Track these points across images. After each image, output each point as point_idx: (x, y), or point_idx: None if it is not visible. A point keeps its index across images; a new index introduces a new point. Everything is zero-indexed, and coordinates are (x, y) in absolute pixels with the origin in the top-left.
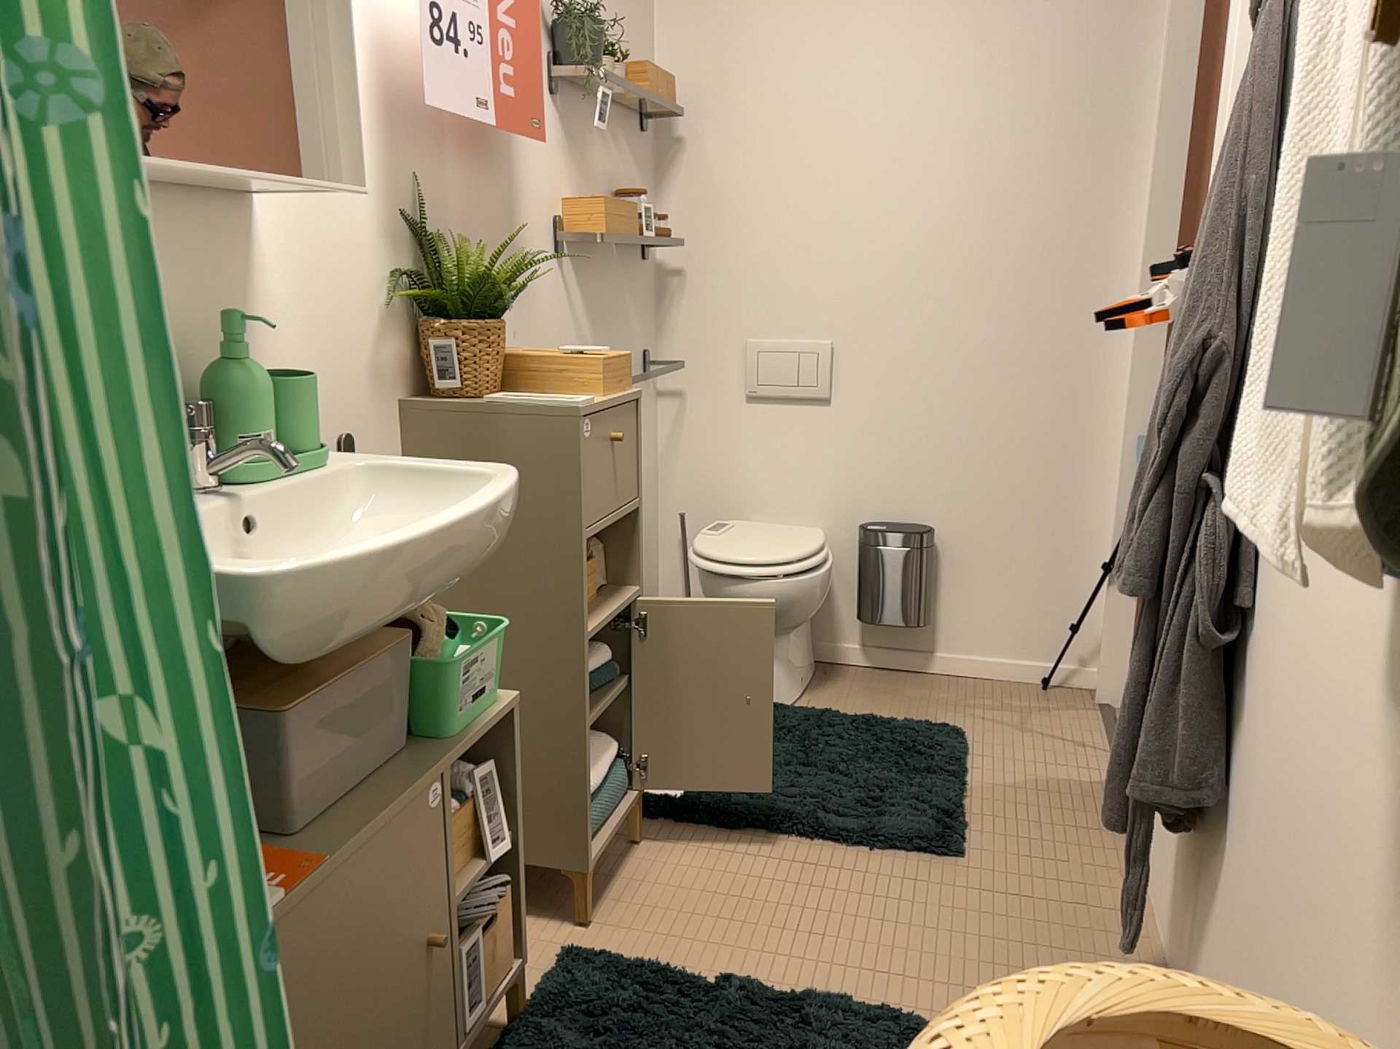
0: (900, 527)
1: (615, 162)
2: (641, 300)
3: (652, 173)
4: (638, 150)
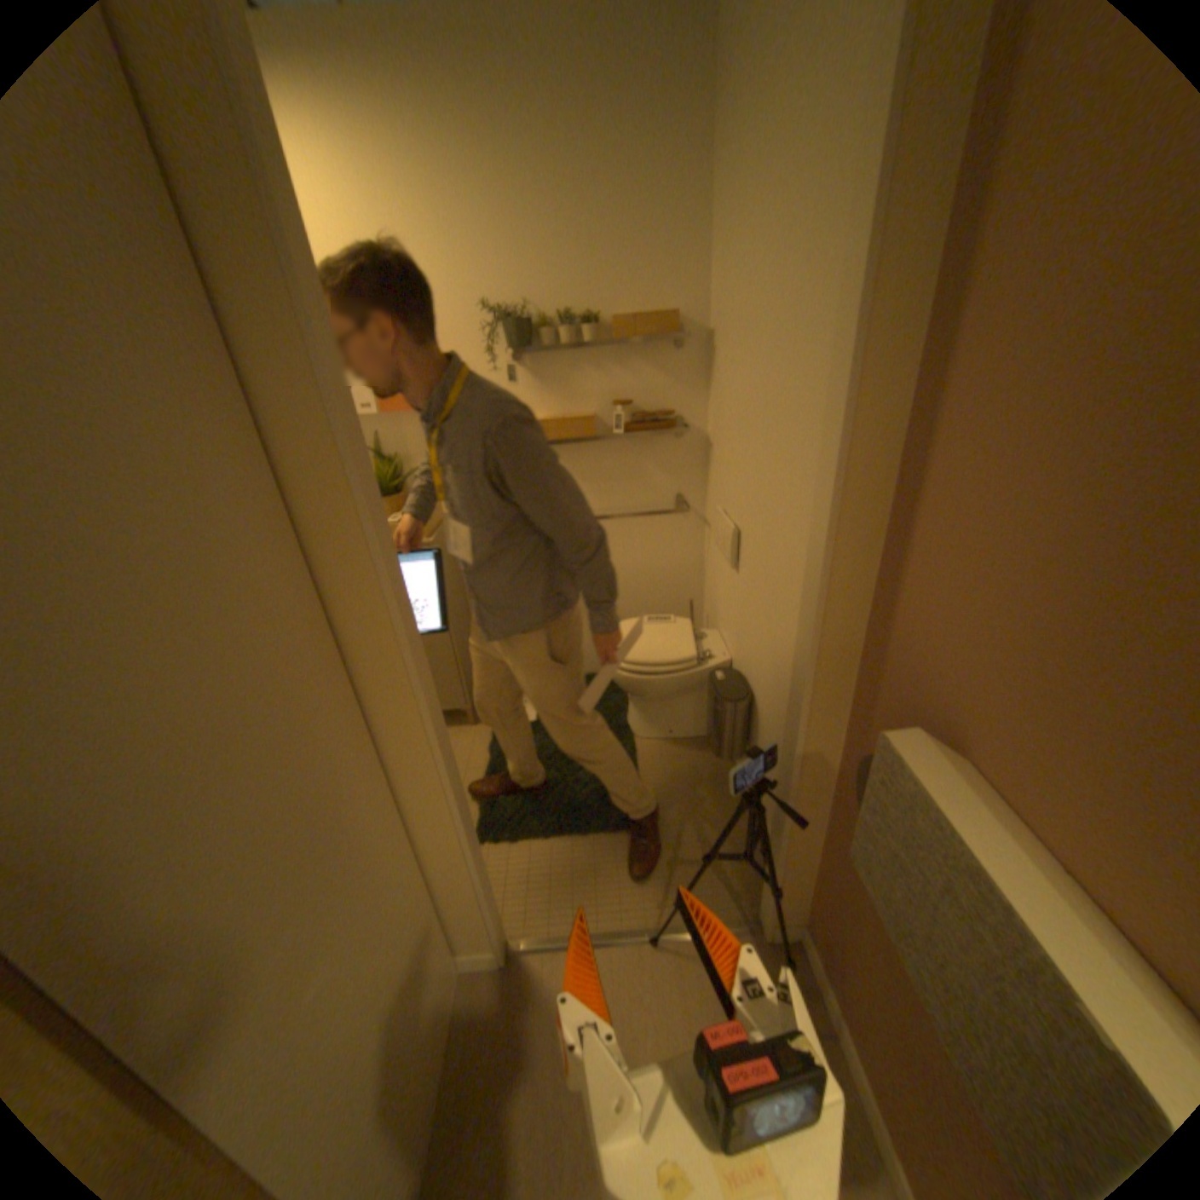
0: (735, 683)
1: (619, 375)
2: (668, 460)
3: (697, 368)
4: (667, 357)
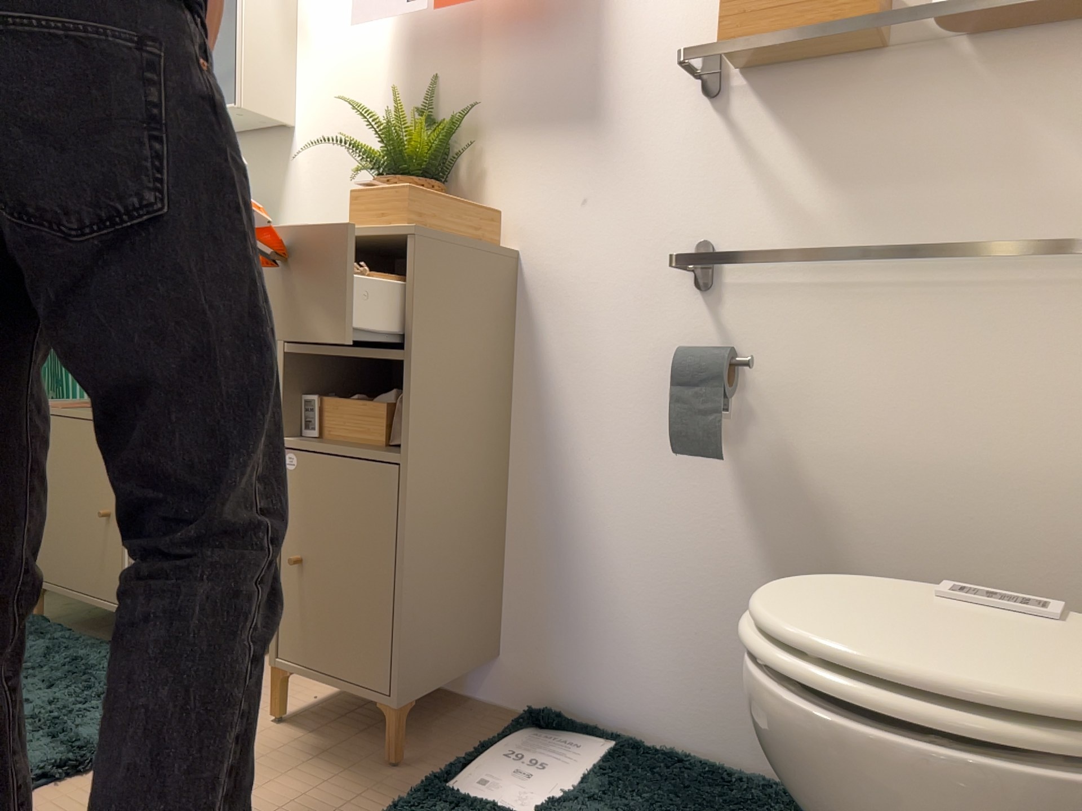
0: None
1: None
2: None
3: None
4: None
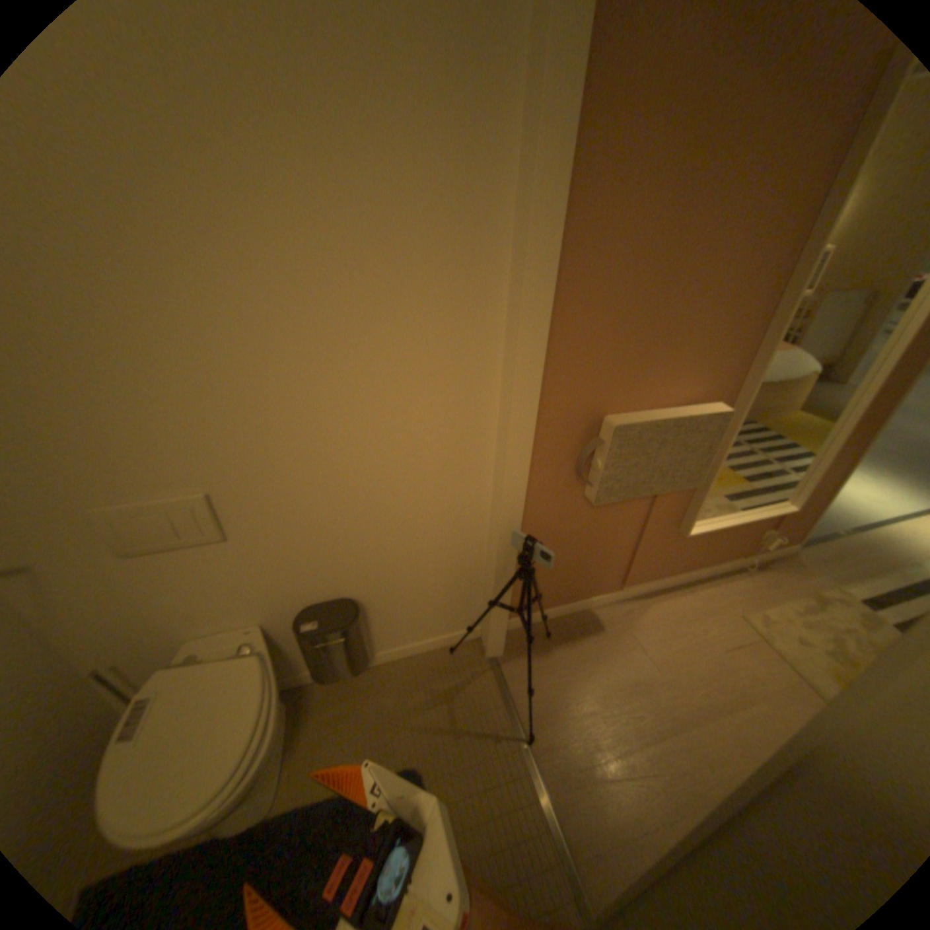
0: (325, 613)
1: None
2: None
3: None
4: None
